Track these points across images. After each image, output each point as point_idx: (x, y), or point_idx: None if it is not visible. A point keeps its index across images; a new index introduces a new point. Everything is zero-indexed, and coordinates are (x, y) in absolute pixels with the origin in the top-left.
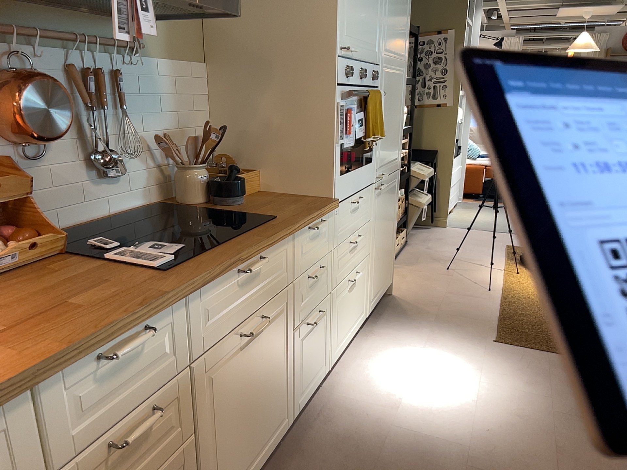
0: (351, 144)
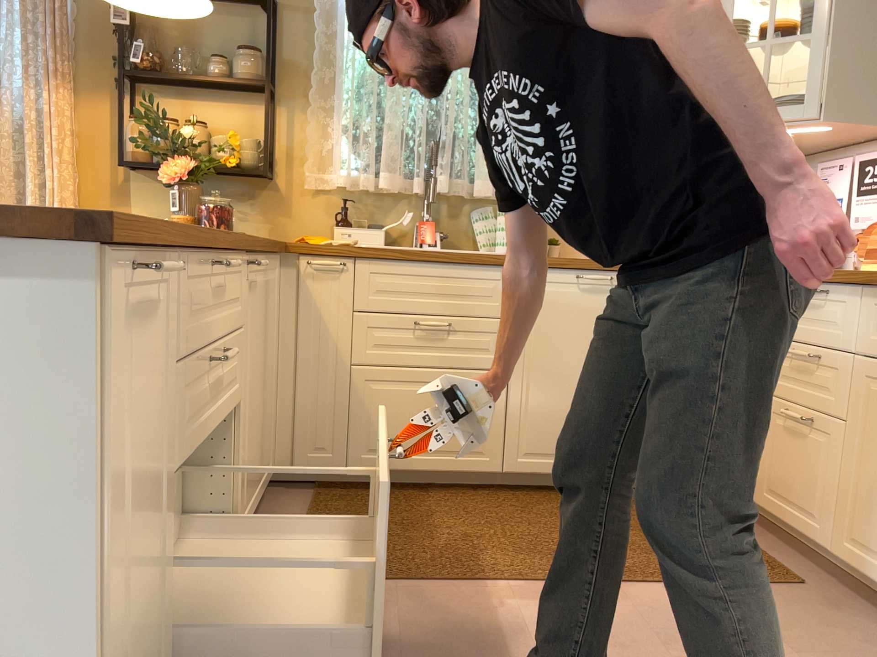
0: None
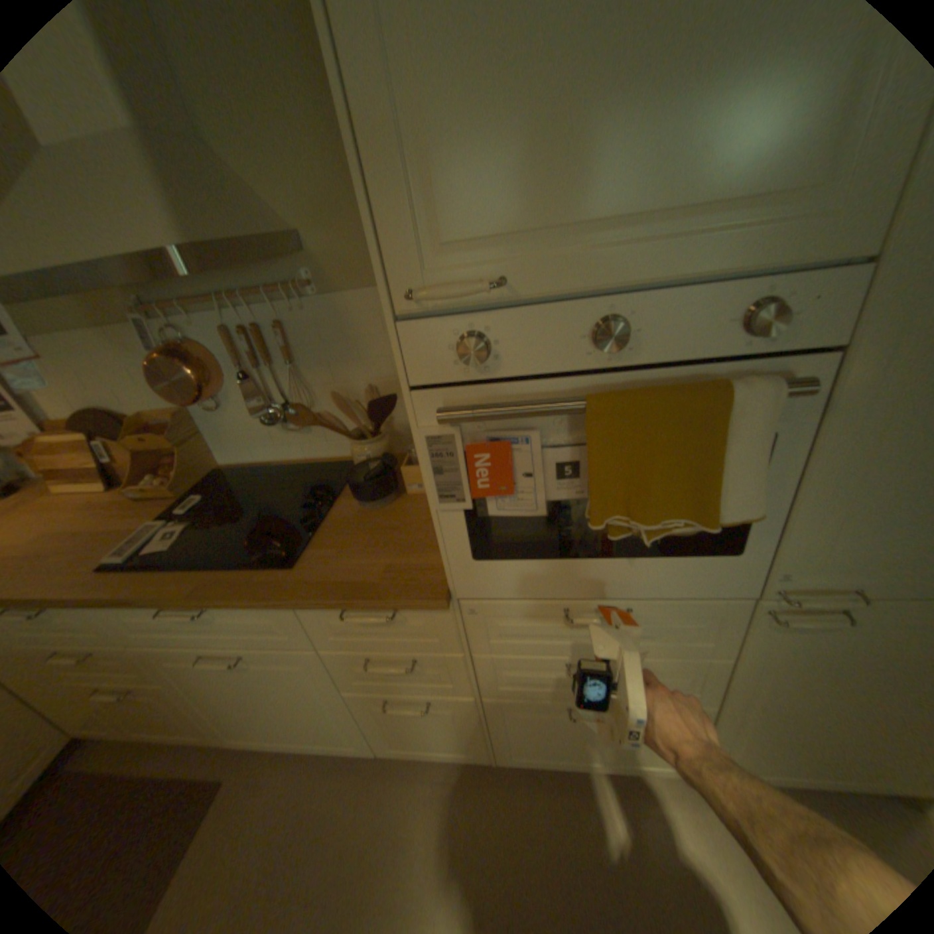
0: (530, 512)
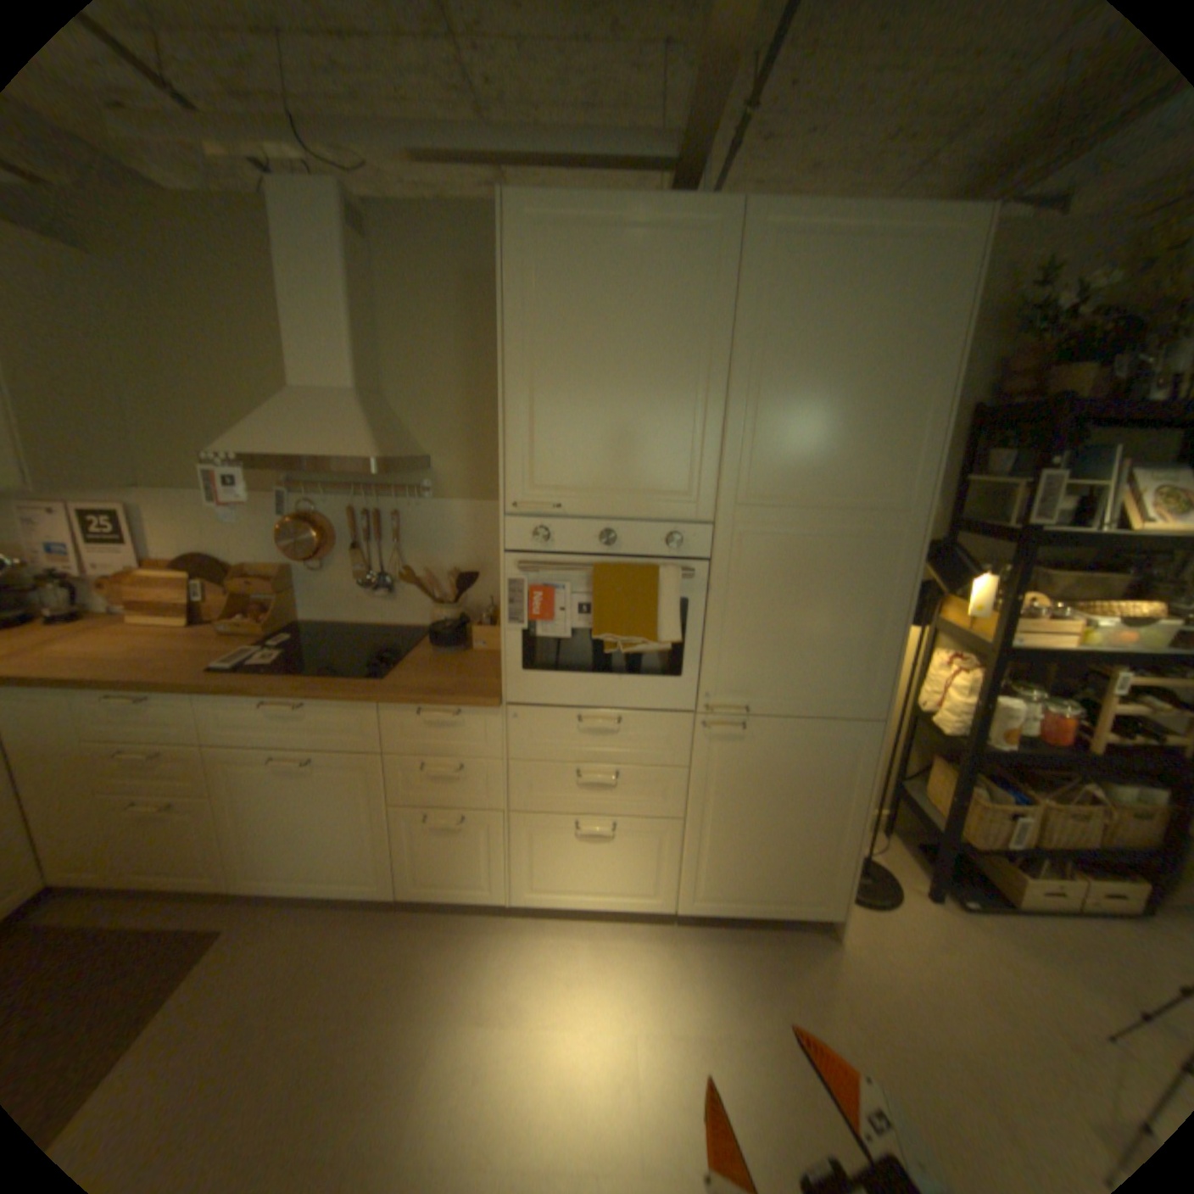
0: (560, 635)
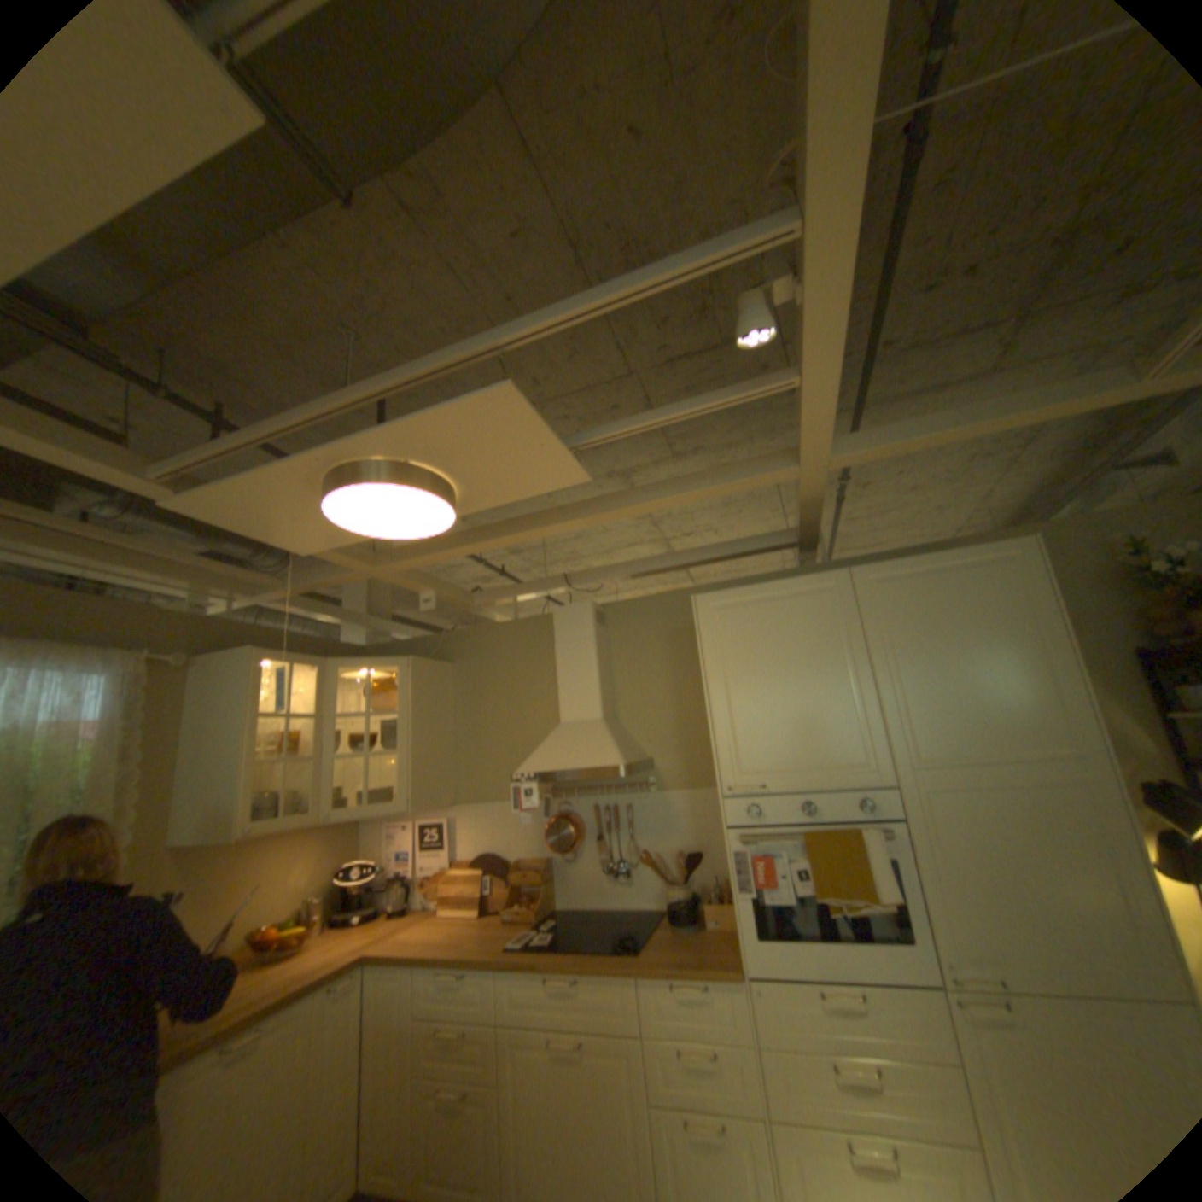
0: (786, 904)
